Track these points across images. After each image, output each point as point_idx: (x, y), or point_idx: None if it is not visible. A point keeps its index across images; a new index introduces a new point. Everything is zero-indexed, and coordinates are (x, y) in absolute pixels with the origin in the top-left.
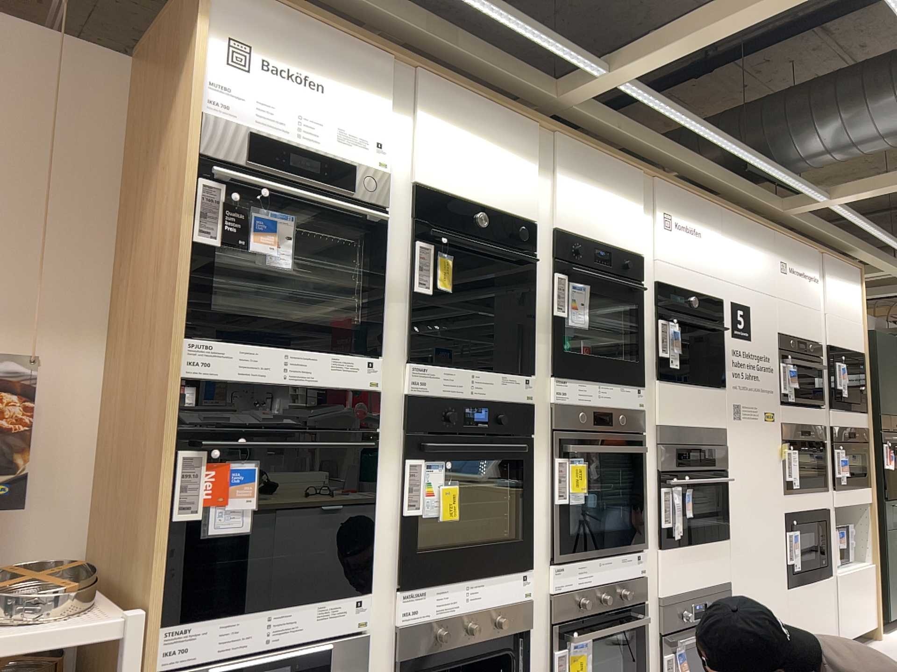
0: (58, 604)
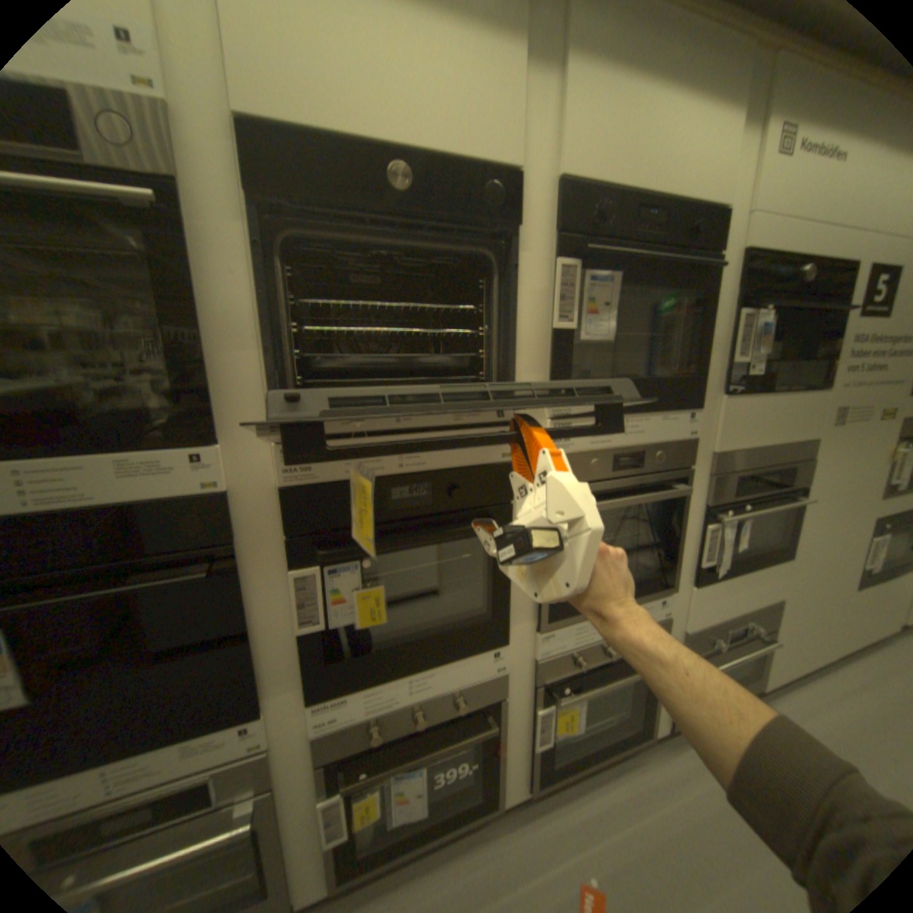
0: None
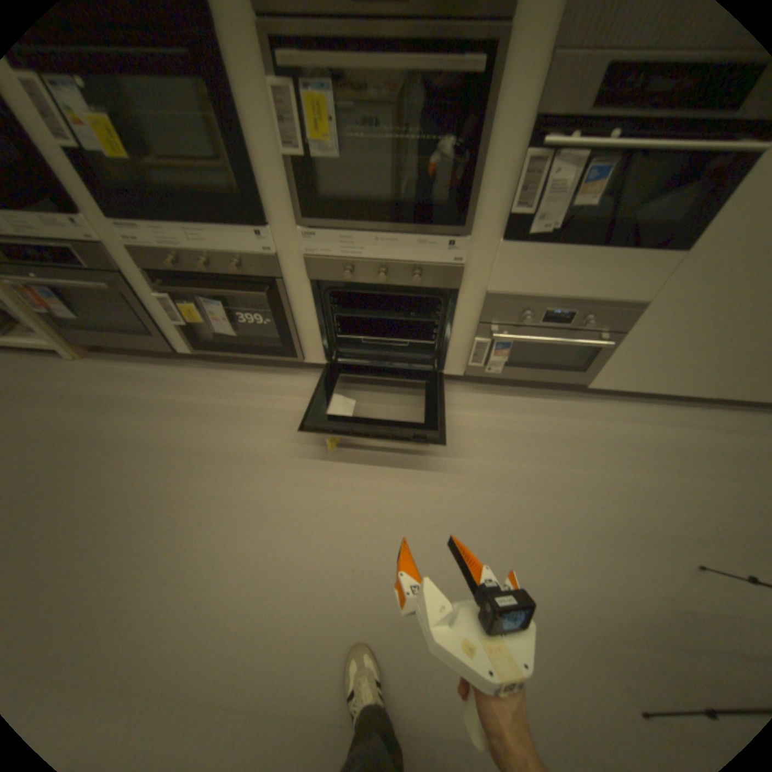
0: None
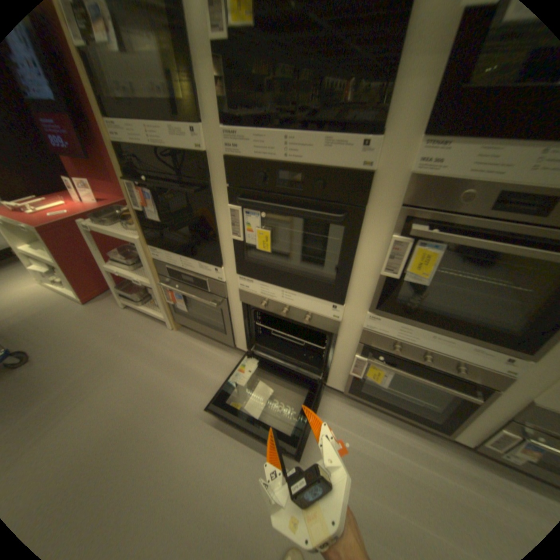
0: (128, 228)
